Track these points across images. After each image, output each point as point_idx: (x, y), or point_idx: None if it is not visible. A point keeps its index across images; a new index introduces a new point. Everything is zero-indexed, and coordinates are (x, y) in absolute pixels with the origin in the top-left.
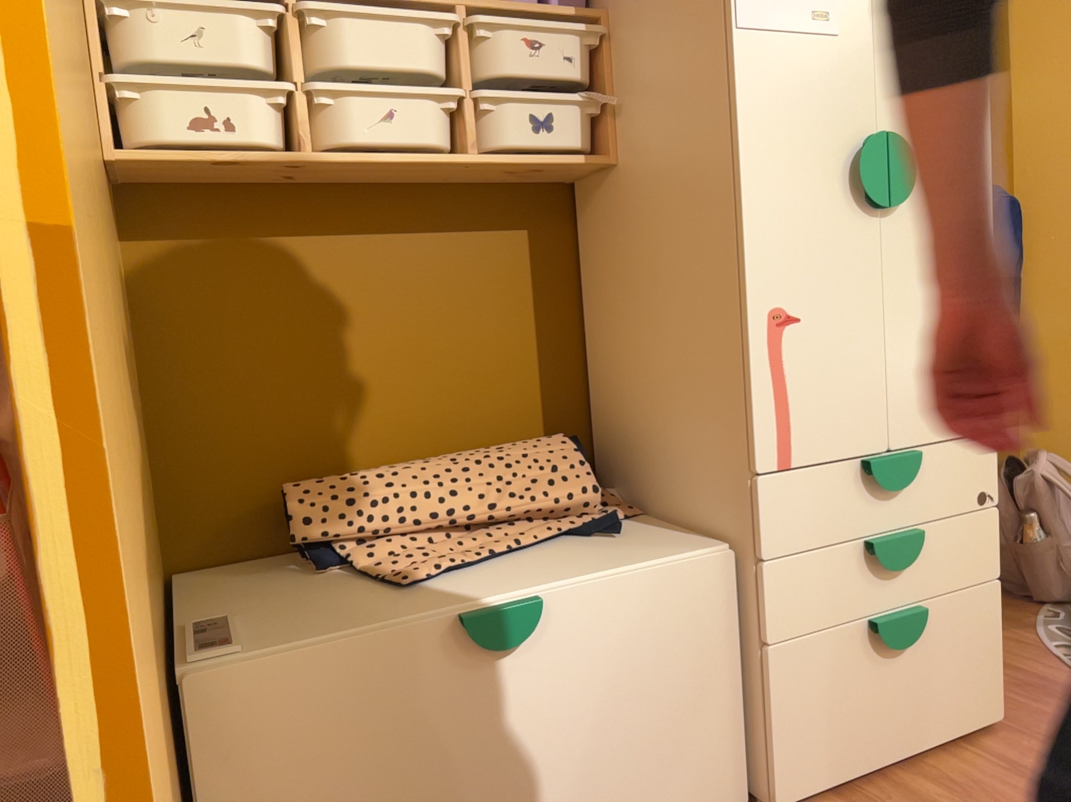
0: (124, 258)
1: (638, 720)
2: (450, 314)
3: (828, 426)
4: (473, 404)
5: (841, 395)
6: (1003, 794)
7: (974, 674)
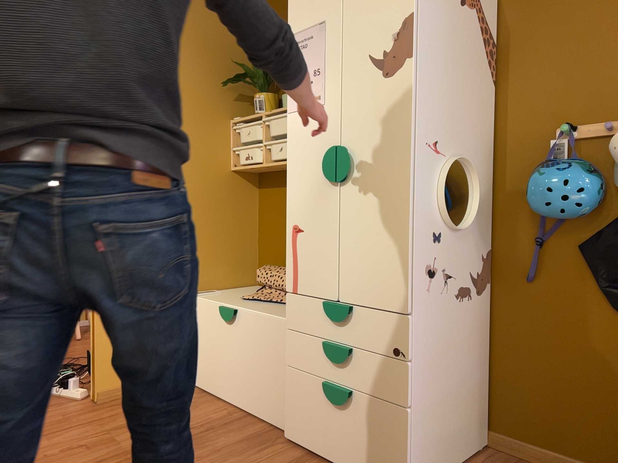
0: (257, 192)
1: (258, 369)
2: None
3: (311, 280)
4: None
5: (317, 268)
6: None
7: (384, 455)
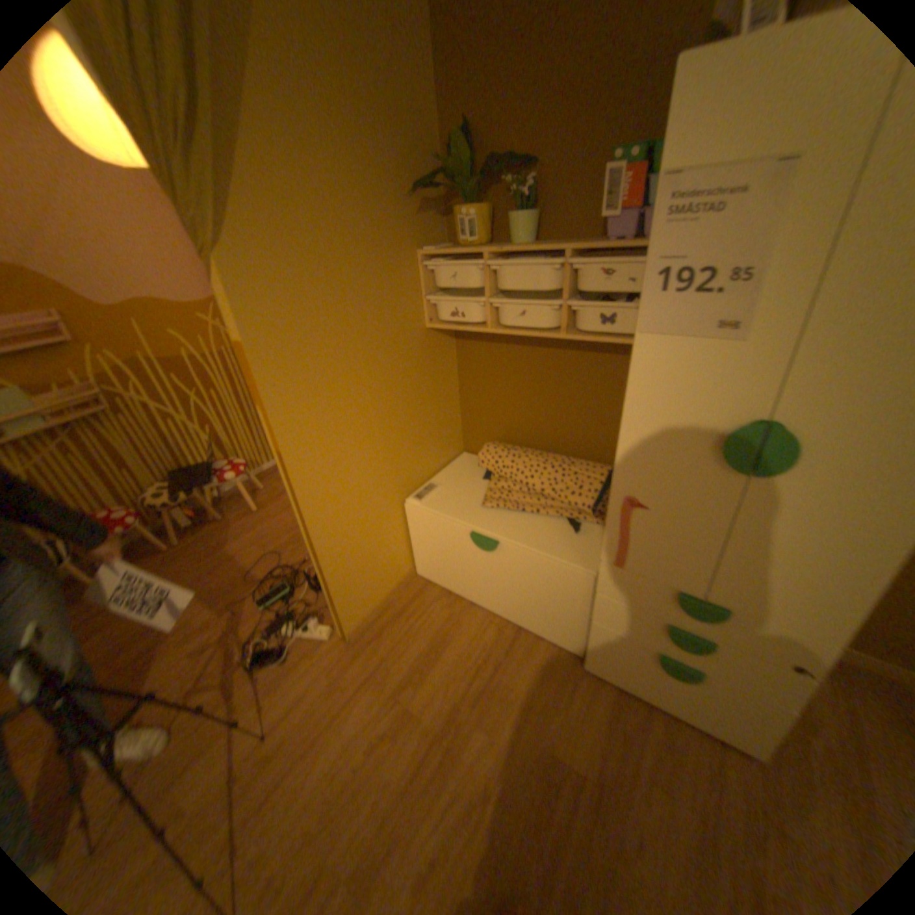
0: (454, 345)
1: (535, 598)
2: (574, 392)
3: (654, 563)
4: (578, 435)
5: (669, 555)
6: (681, 767)
7: (742, 727)
